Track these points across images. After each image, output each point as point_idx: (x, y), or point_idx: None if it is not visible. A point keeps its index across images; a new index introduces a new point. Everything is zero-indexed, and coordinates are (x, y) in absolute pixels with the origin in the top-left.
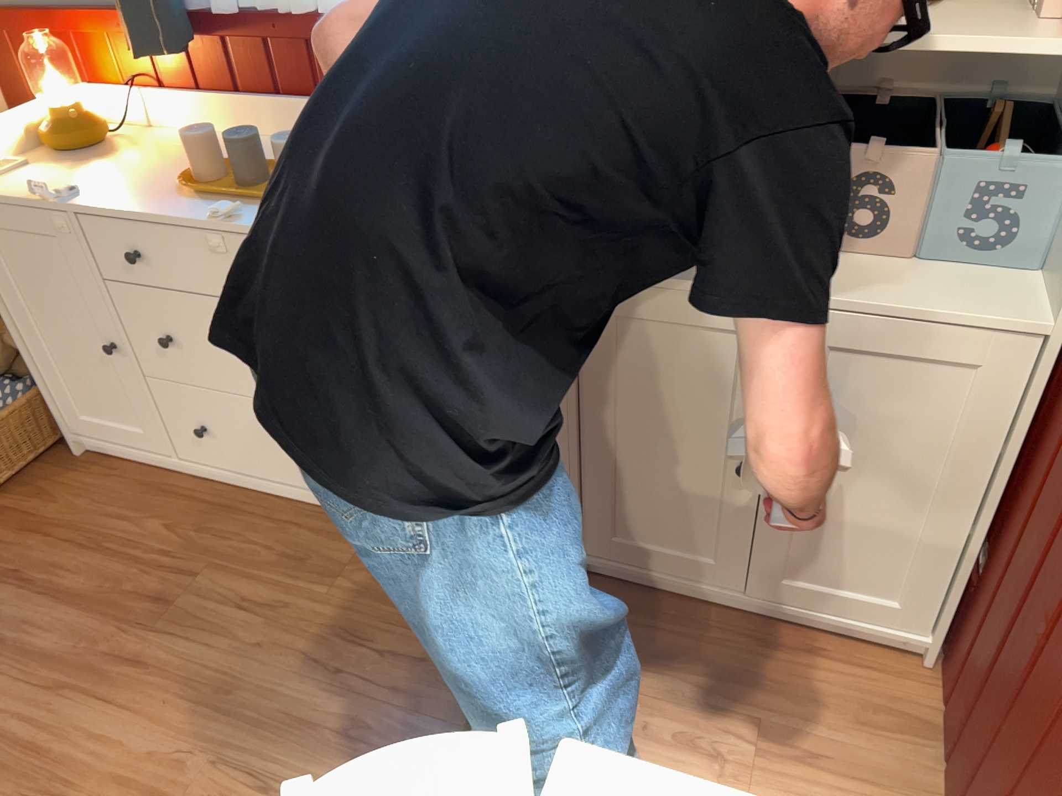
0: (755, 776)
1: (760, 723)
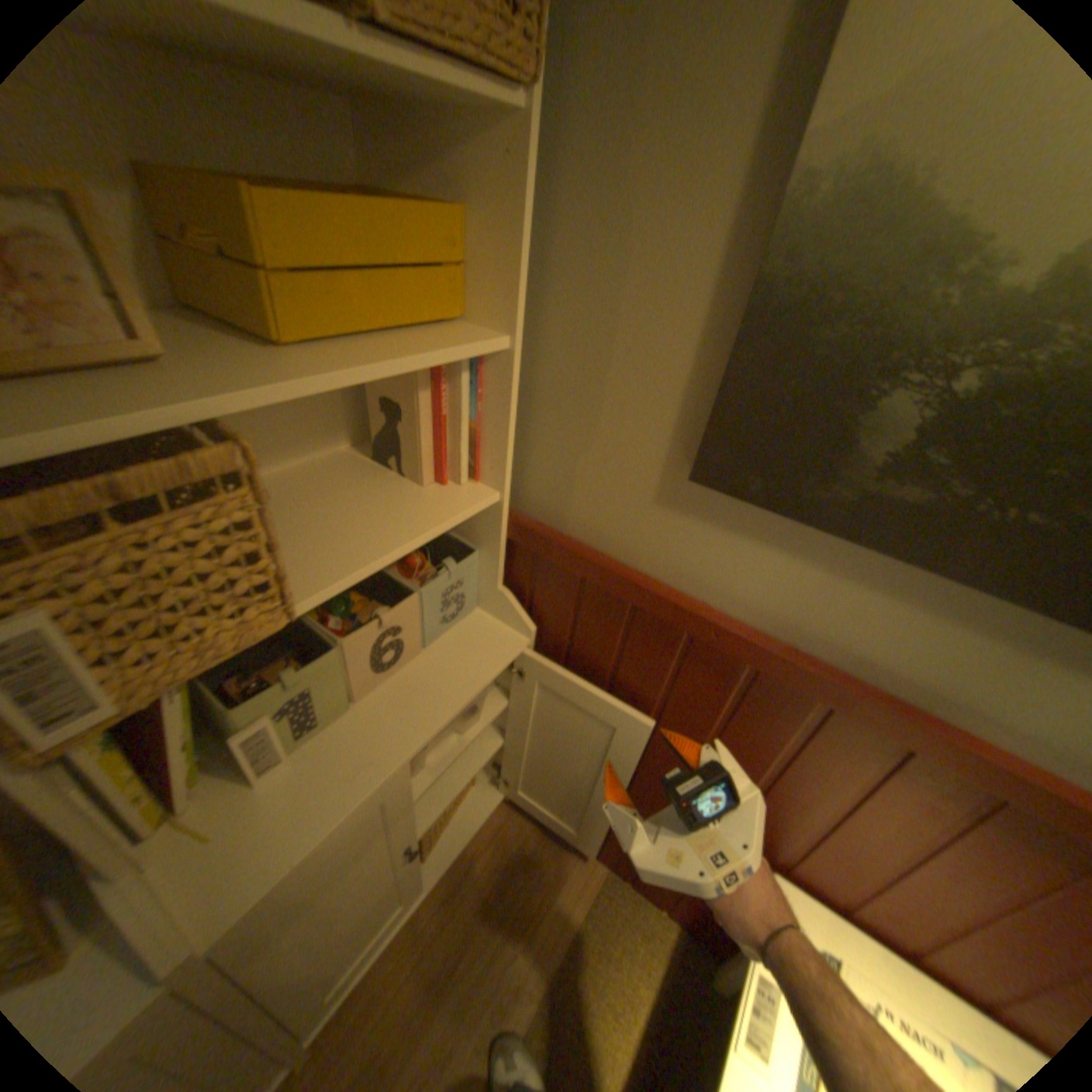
0: (543, 969)
1: (511, 941)
